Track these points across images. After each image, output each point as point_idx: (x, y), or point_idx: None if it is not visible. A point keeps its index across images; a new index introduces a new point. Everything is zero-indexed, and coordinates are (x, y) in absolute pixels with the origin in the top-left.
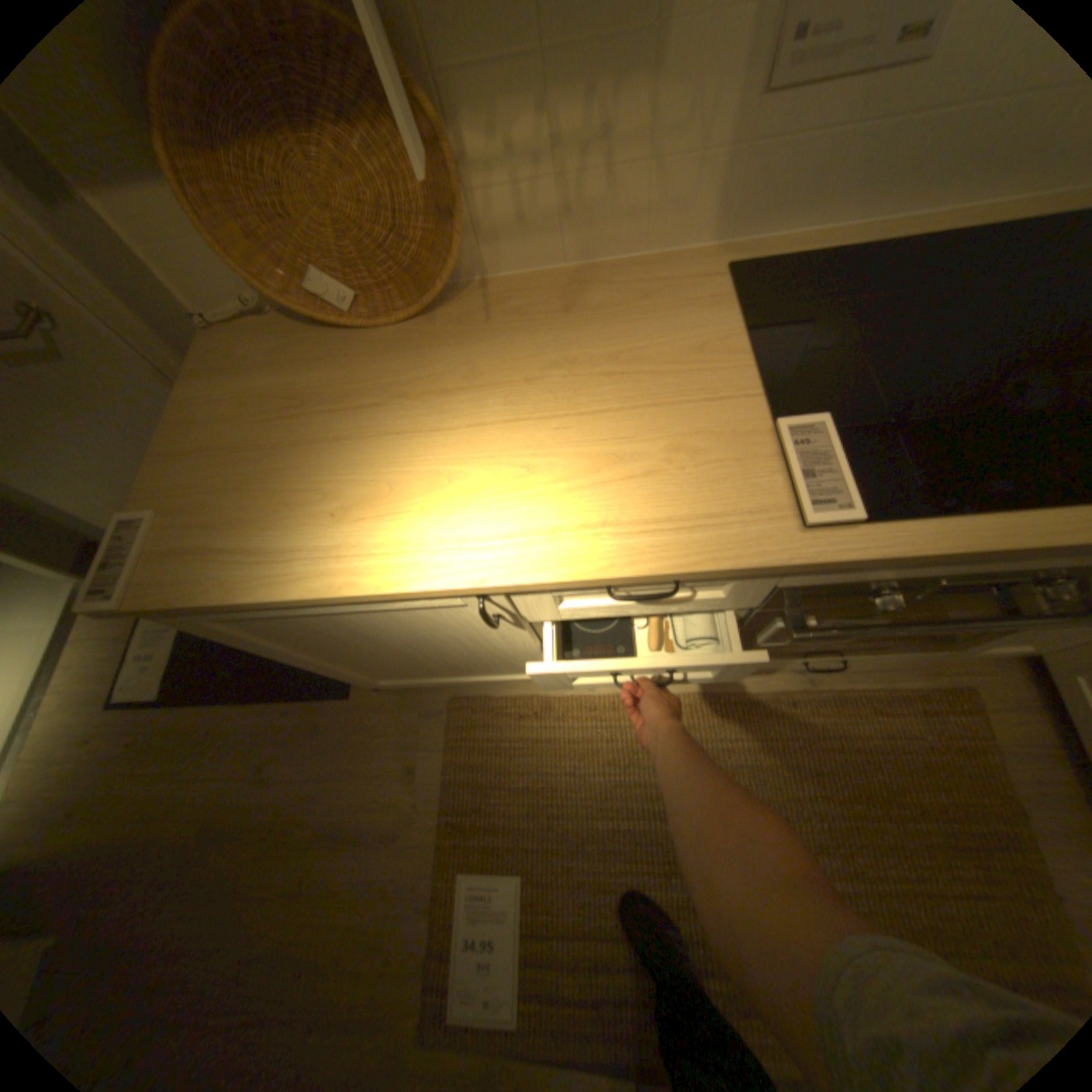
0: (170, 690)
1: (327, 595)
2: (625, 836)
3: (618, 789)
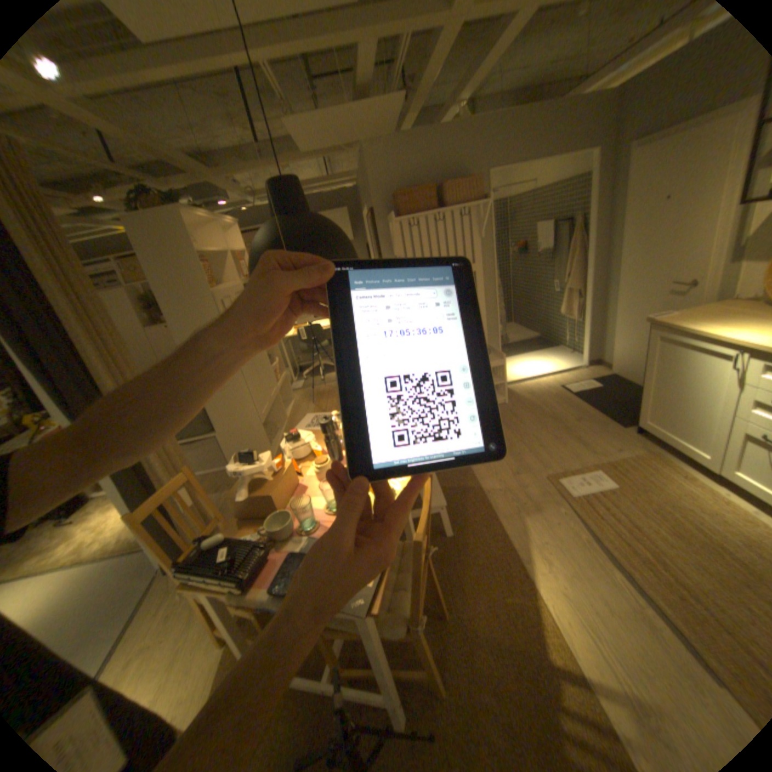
0: (580, 394)
1: (704, 331)
2: (675, 518)
3: (693, 512)
